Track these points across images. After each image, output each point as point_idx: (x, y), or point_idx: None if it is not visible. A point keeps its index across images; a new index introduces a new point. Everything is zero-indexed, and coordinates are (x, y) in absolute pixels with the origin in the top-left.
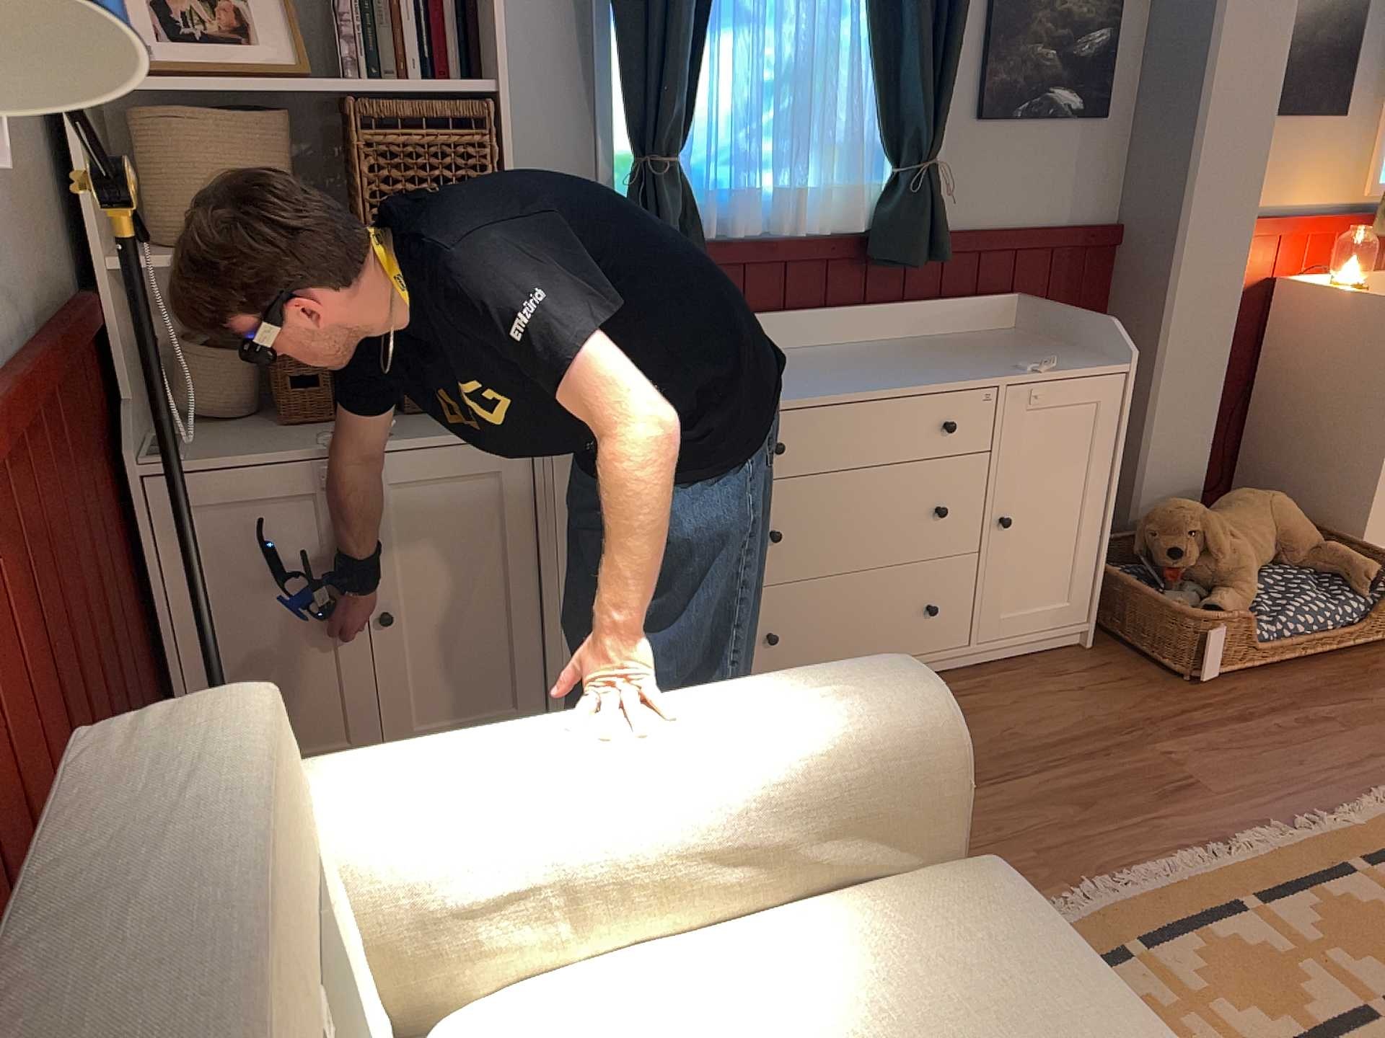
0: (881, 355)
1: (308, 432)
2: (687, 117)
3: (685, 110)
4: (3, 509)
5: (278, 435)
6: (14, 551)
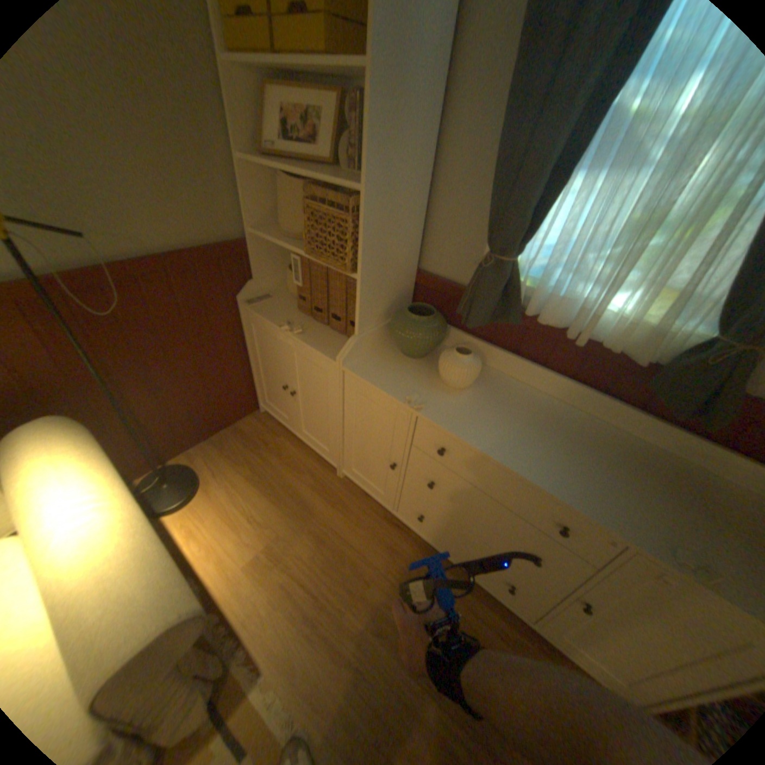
0: (599, 449)
1: (297, 316)
2: (531, 233)
3: (526, 228)
4: (68, 310)
5: (289, 313)
6: (76, 323)
